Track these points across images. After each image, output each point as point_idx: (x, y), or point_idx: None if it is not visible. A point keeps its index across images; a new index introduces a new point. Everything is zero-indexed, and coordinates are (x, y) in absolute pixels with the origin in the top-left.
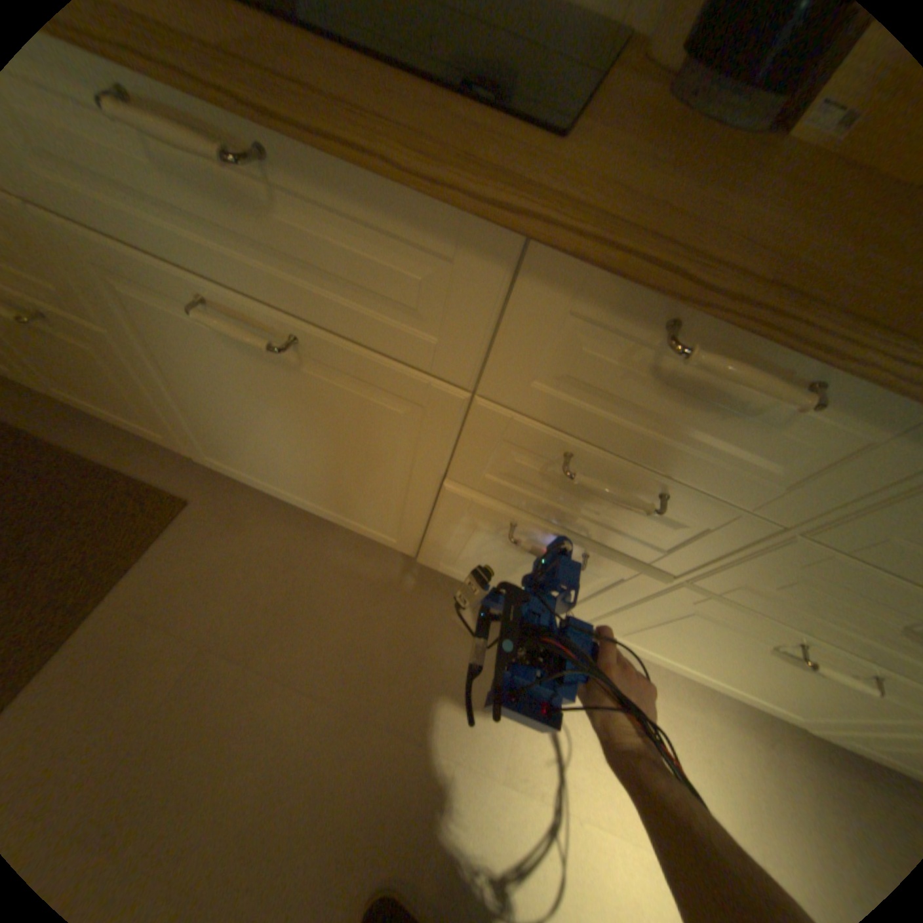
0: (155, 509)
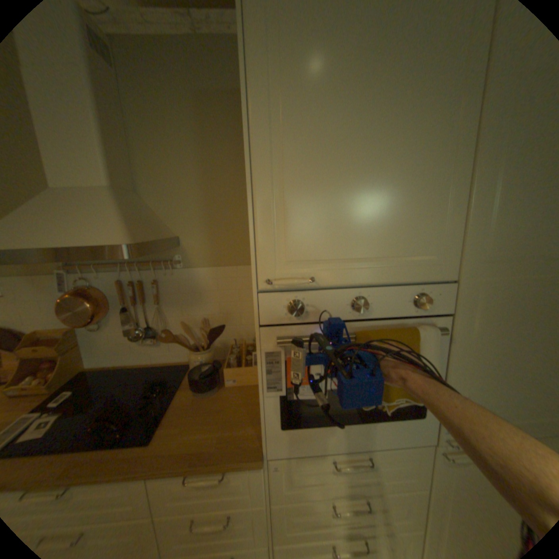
0: None
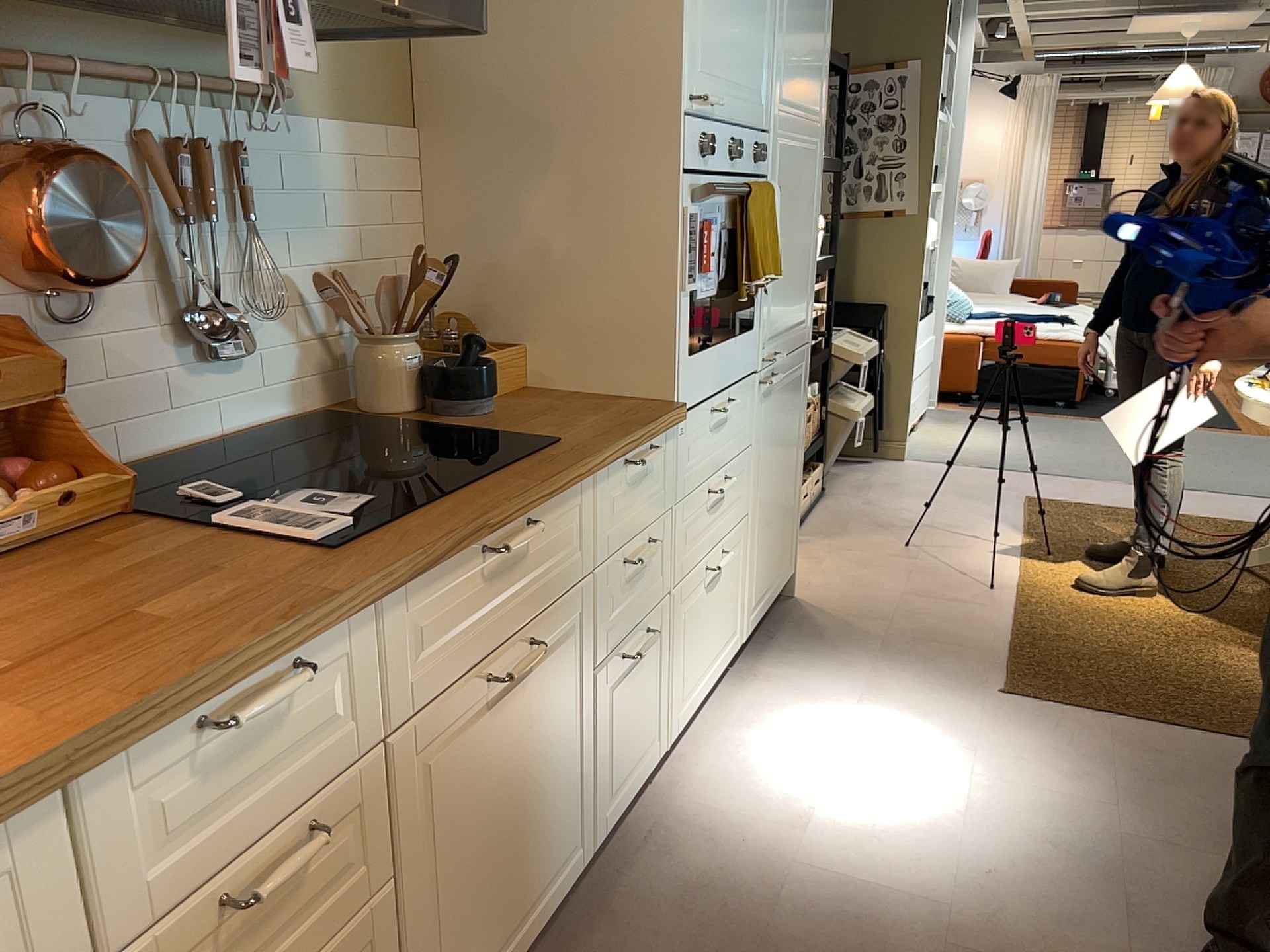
0: None
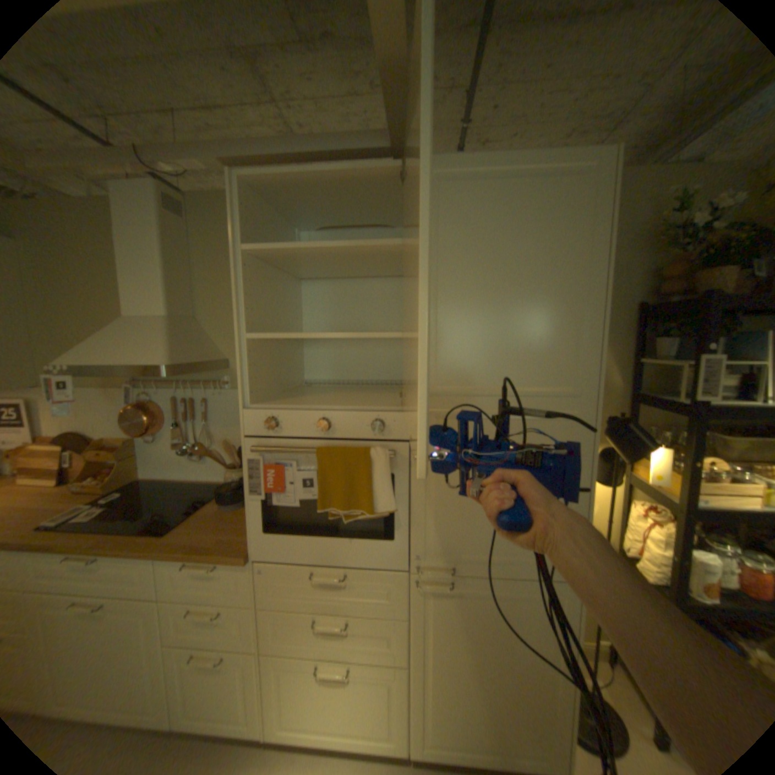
0: None
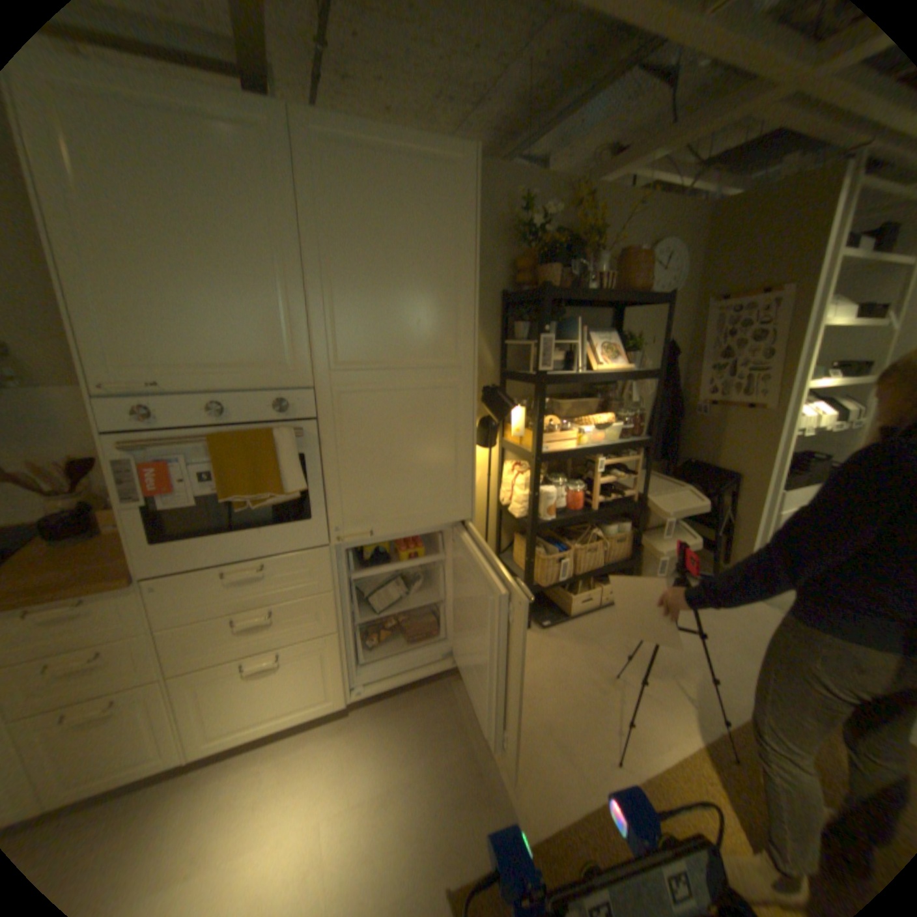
0: None
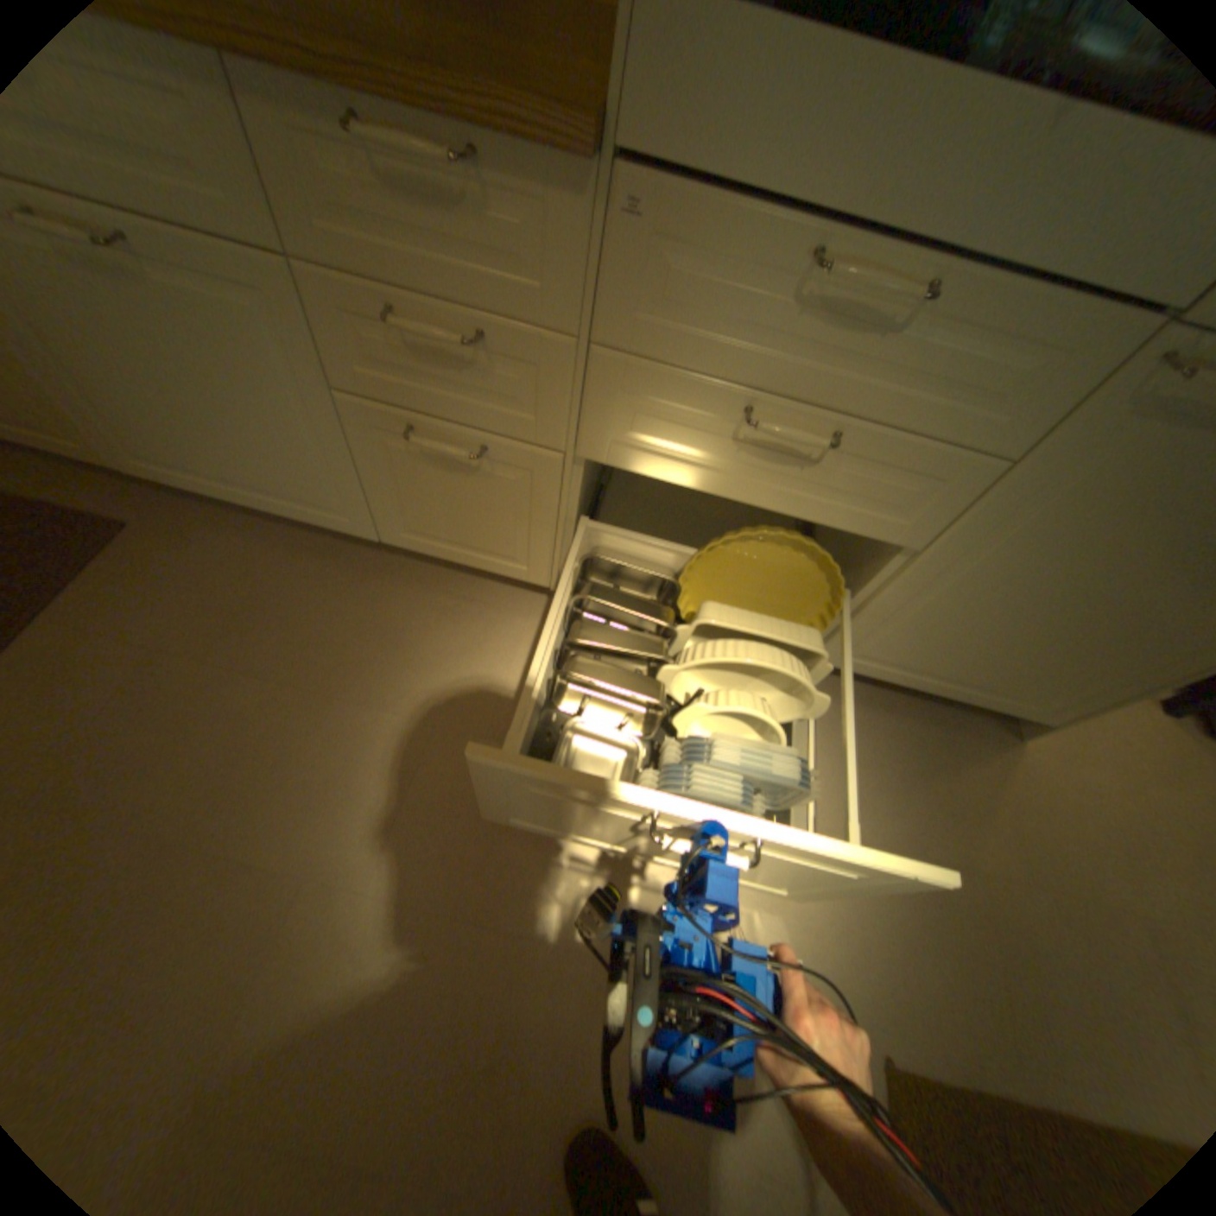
0: (89, 532)
